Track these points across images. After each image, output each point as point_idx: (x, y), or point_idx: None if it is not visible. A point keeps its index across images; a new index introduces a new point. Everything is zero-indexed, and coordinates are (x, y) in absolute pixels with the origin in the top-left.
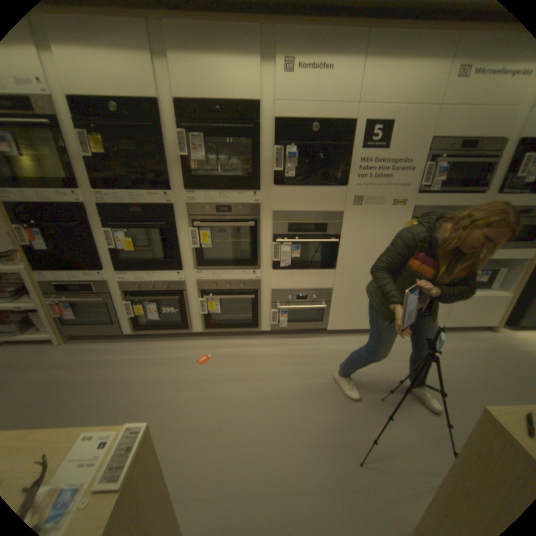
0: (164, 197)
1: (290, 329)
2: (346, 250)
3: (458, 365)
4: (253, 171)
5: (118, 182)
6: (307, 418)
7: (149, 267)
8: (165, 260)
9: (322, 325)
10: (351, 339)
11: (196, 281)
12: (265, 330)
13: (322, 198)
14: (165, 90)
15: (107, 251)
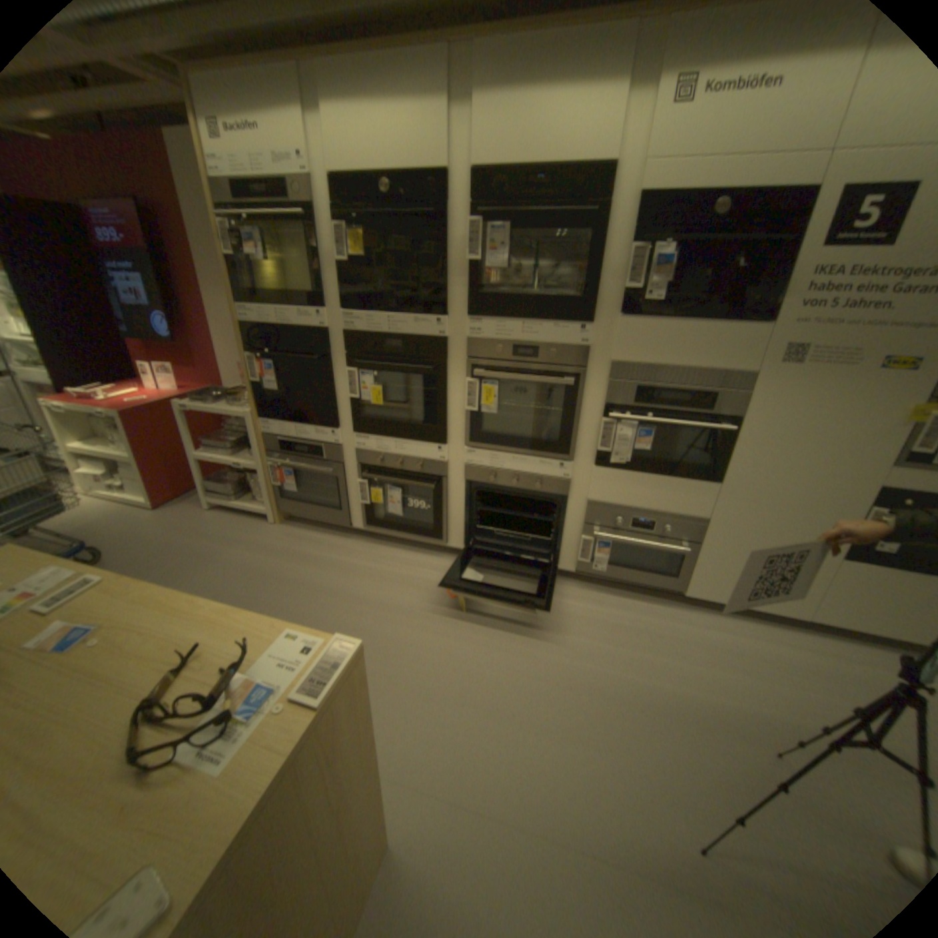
0: (436, 326)
1: (614, 578)
2: (752, 448)
3: None
4: (586, 286)
5: (376, 299)
6: (616, 735)
7: (400, 432)
8: (425, 425)
9: (677, 582)
10: (736, 623)
11: (465, 464)
12: (567, 569)
13: (716, 342)
14: (460, 153)
15: (348, 401)
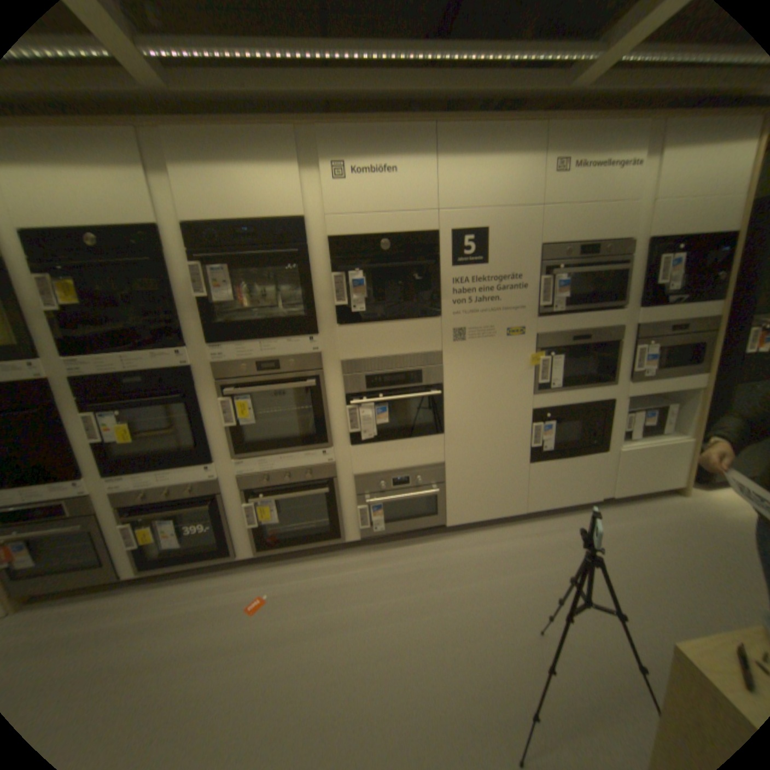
0: (175, 356)
1: (391, 533)
2: (454, 404)
3: (643, 555)
4: (305, 307)
5: (102, 340)
6: (427, 686)
7: (157, 464)
8: (185, 449)
9: (437, 518)
10: (484, 534)
11: (235, 476)
12: (352, 540)
13: (408, 335)
14: (166, 211)
15: (86, 446)
